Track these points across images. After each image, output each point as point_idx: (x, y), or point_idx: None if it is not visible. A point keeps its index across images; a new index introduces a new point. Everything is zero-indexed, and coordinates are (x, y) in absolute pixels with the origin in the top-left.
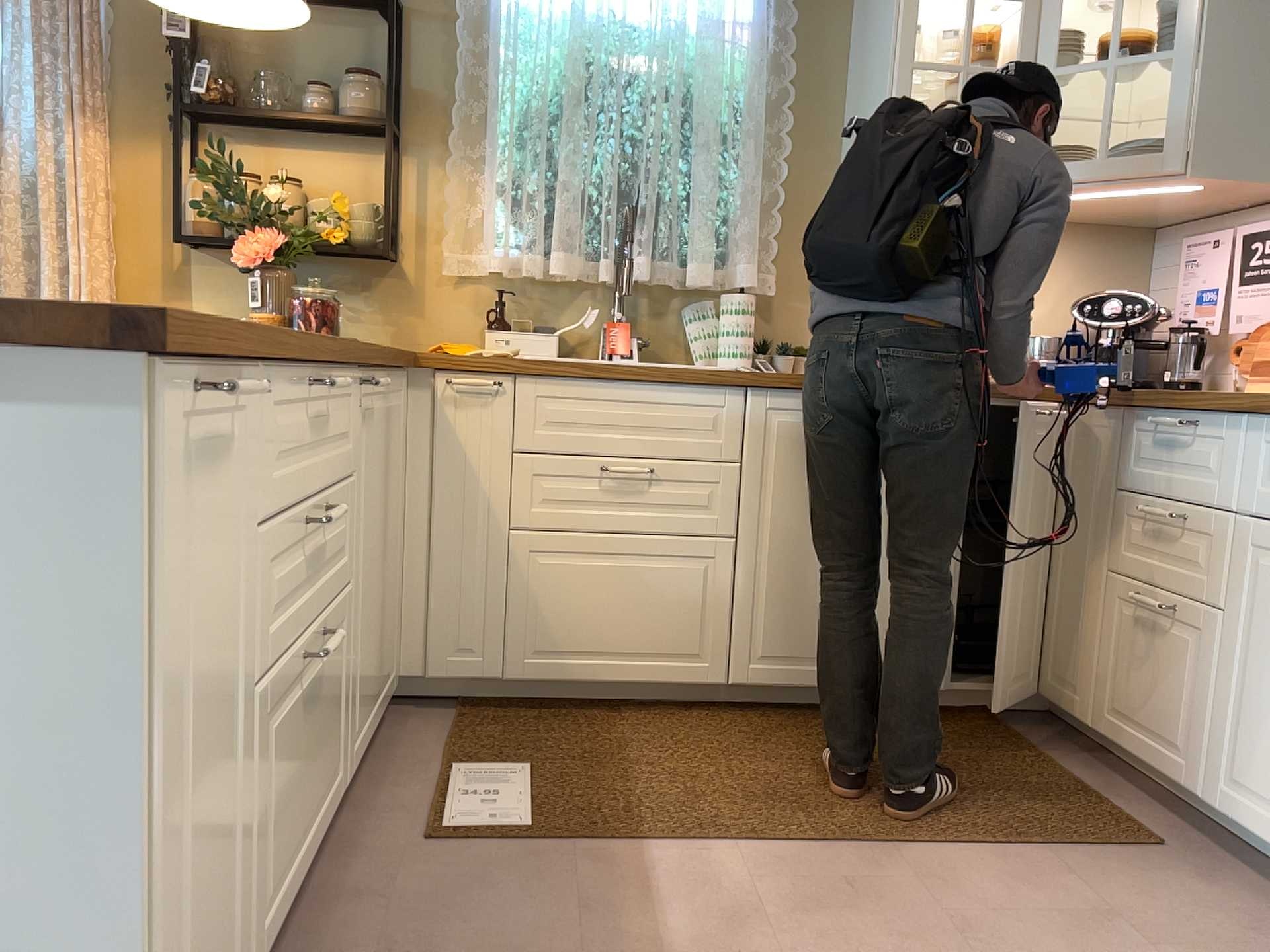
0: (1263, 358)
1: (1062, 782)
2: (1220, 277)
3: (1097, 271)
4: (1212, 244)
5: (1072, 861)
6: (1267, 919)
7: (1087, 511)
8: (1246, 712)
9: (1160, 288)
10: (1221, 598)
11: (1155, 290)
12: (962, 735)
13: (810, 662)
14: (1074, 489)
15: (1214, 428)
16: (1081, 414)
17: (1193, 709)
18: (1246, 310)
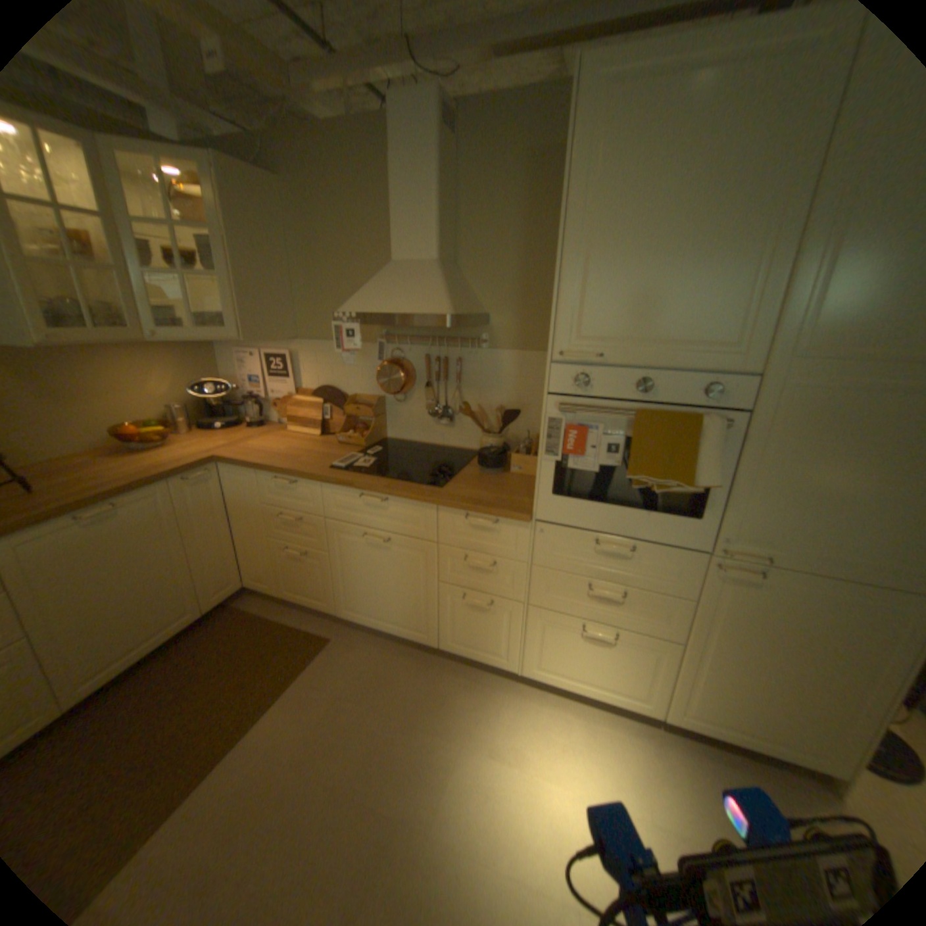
0: (289, 414)
1: (277, 631)
2: (256, 372)
3: (188, 362)
4: (248, 355)
5: (307, 678)
6: (372, 651)
7: (245, 512)
8: (345, 586)
9: (222, 367)
10: (324, 548)
11: (219, 367)
12: (219, 632)
13: (118, 661)
14: (234, 502)
15: (304, 484)
16: (227, 468)
17: (323, 587)
18: (273, 389)
